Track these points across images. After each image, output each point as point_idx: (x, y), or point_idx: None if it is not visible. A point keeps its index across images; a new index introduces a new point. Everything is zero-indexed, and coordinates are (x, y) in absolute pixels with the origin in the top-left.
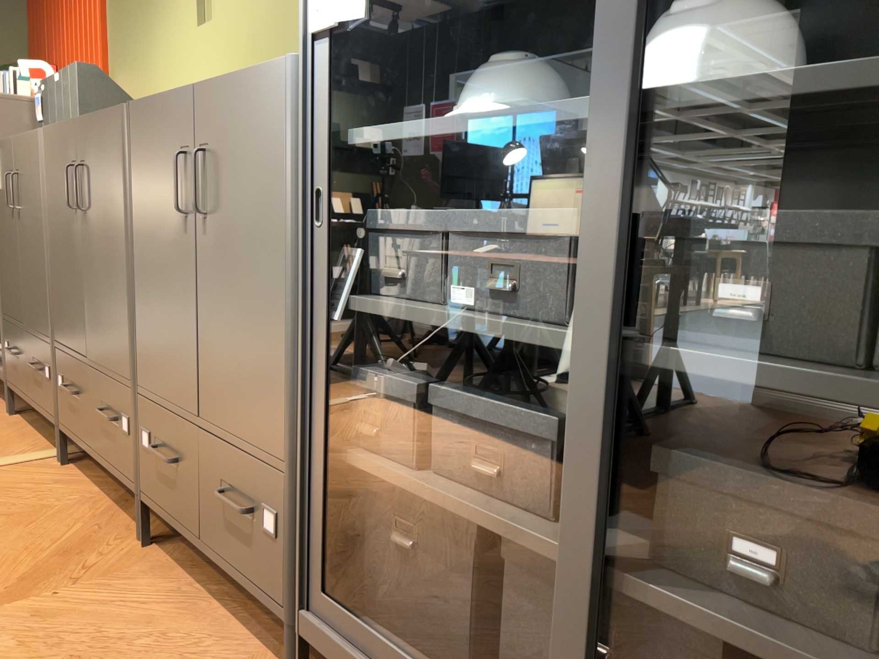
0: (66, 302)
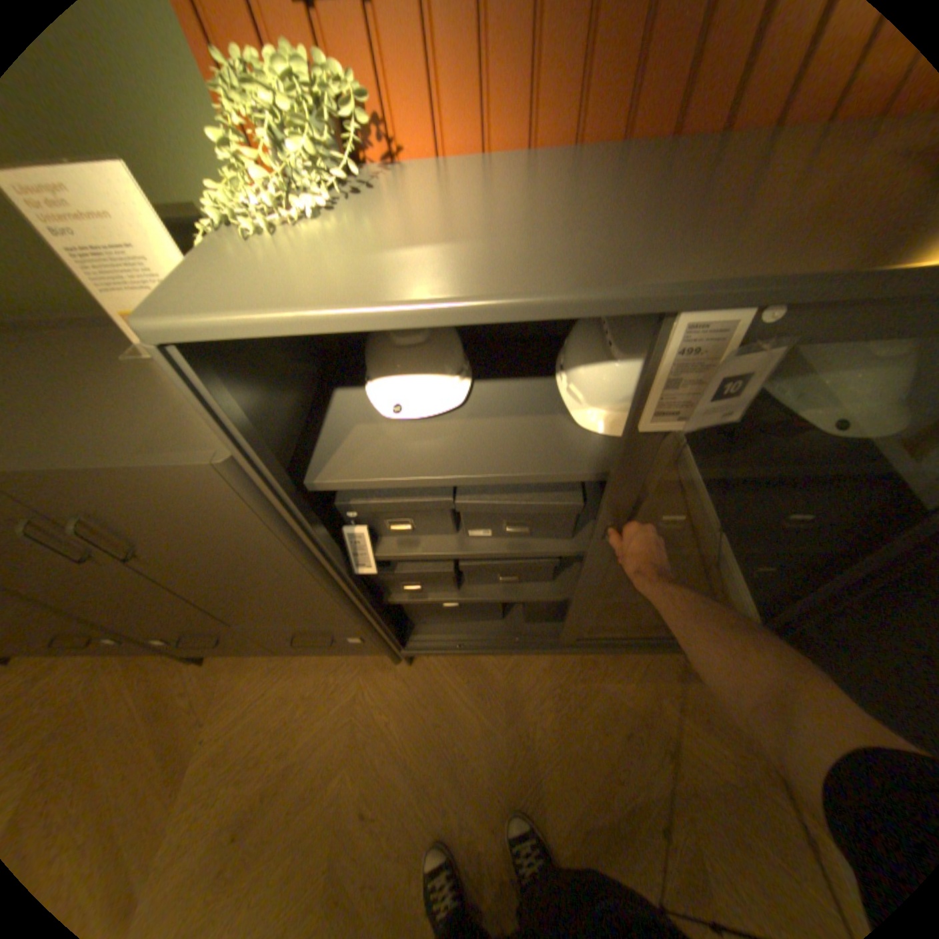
0: None
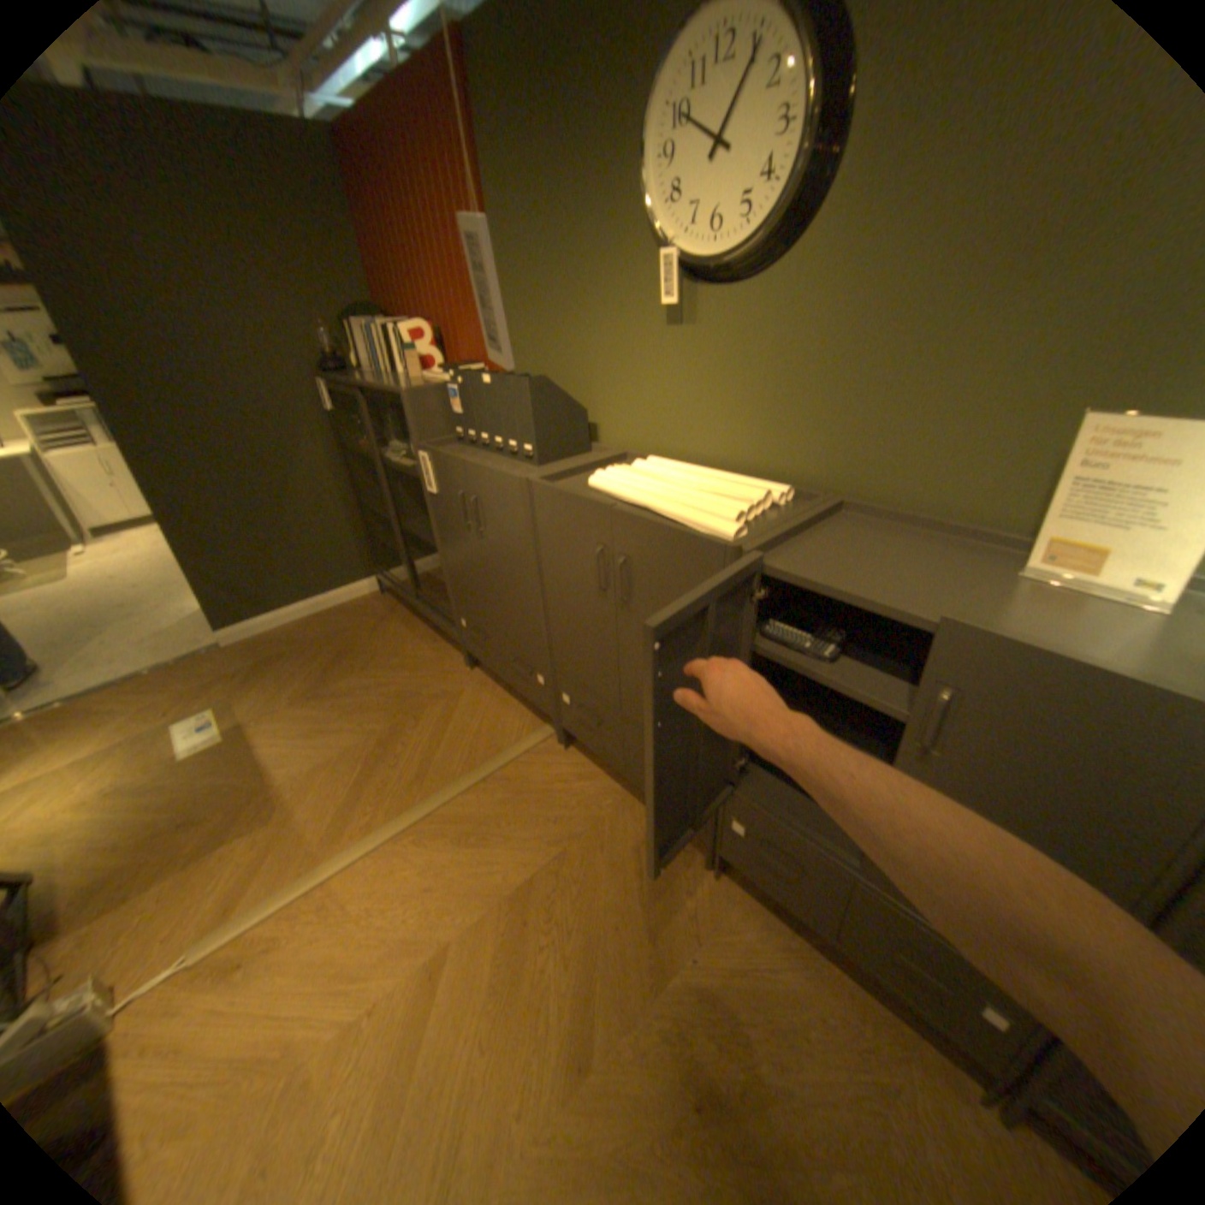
0: (580, 650)
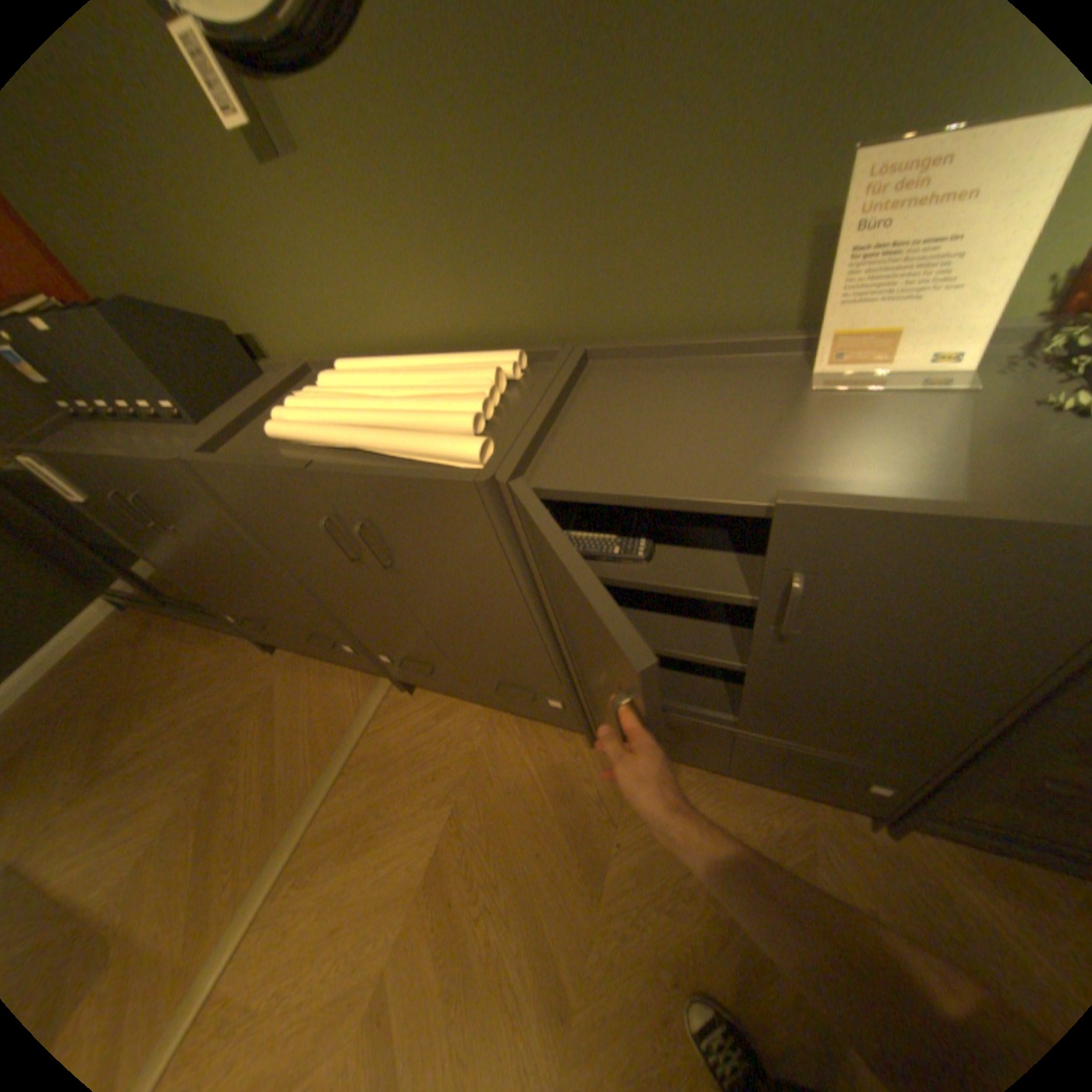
0: (370, 619)
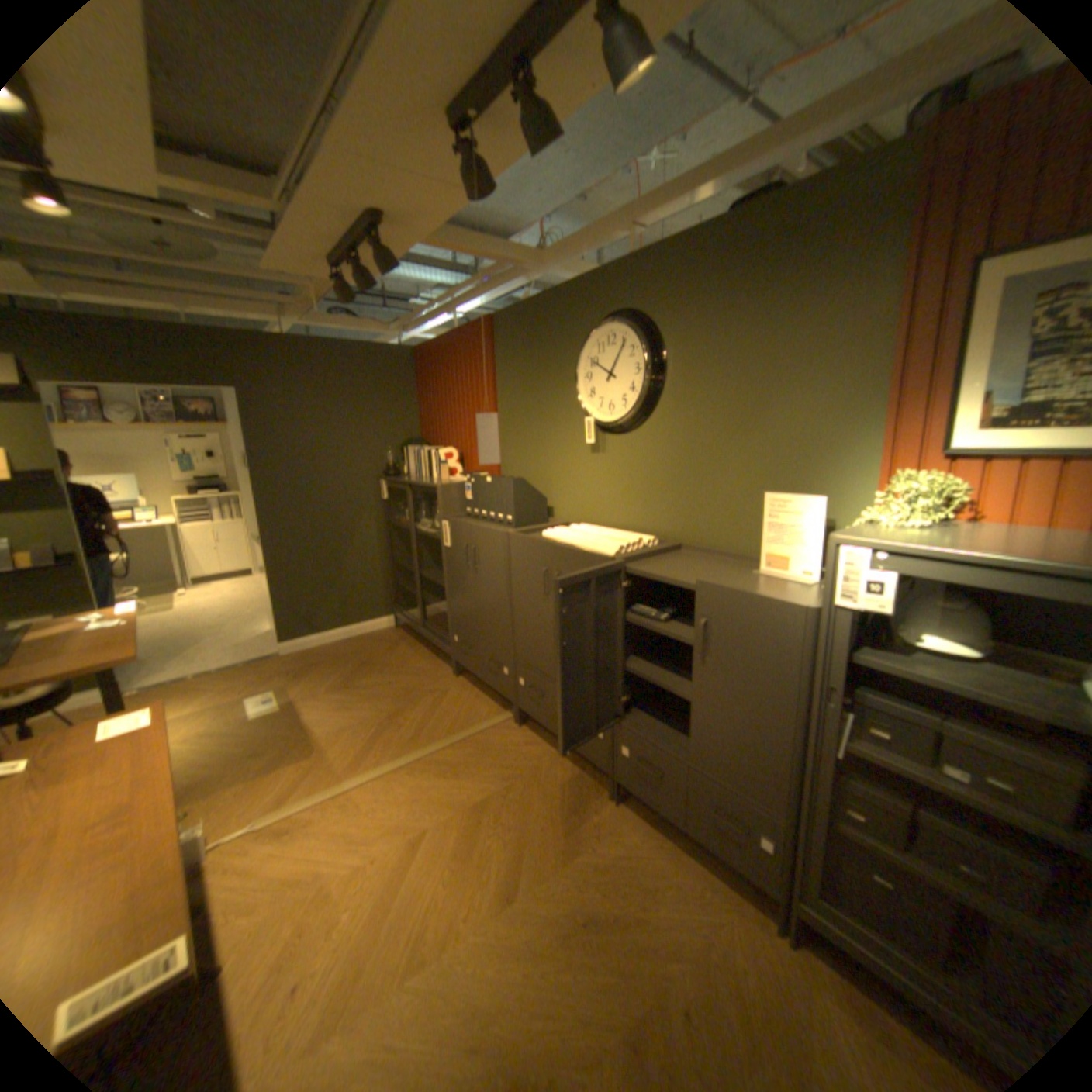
0: (532, 641)
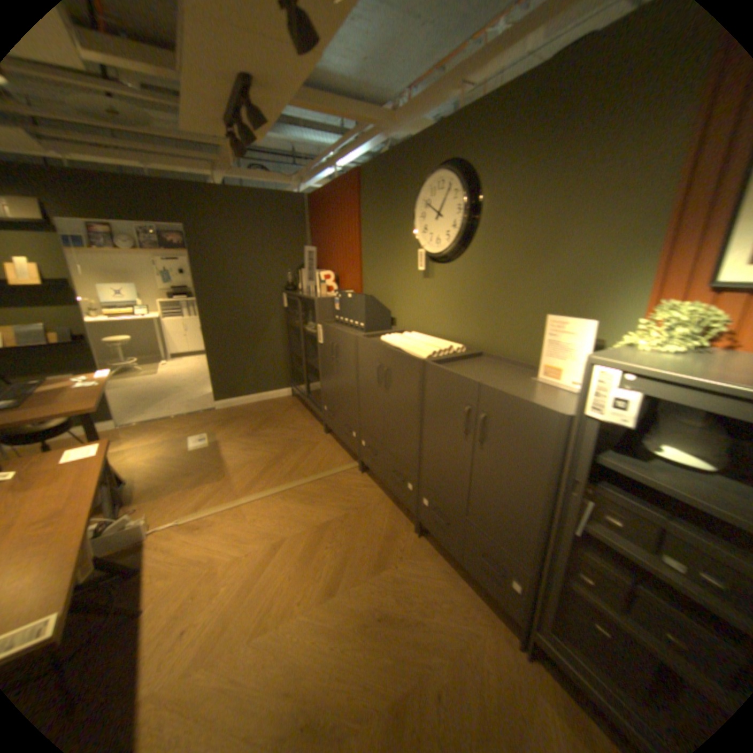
0: (369, 416)
